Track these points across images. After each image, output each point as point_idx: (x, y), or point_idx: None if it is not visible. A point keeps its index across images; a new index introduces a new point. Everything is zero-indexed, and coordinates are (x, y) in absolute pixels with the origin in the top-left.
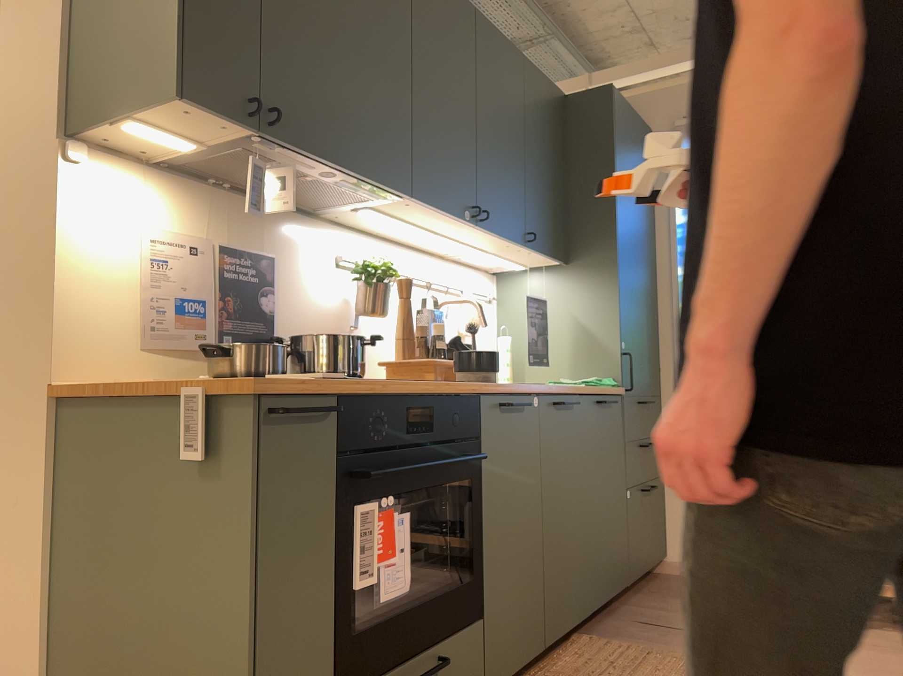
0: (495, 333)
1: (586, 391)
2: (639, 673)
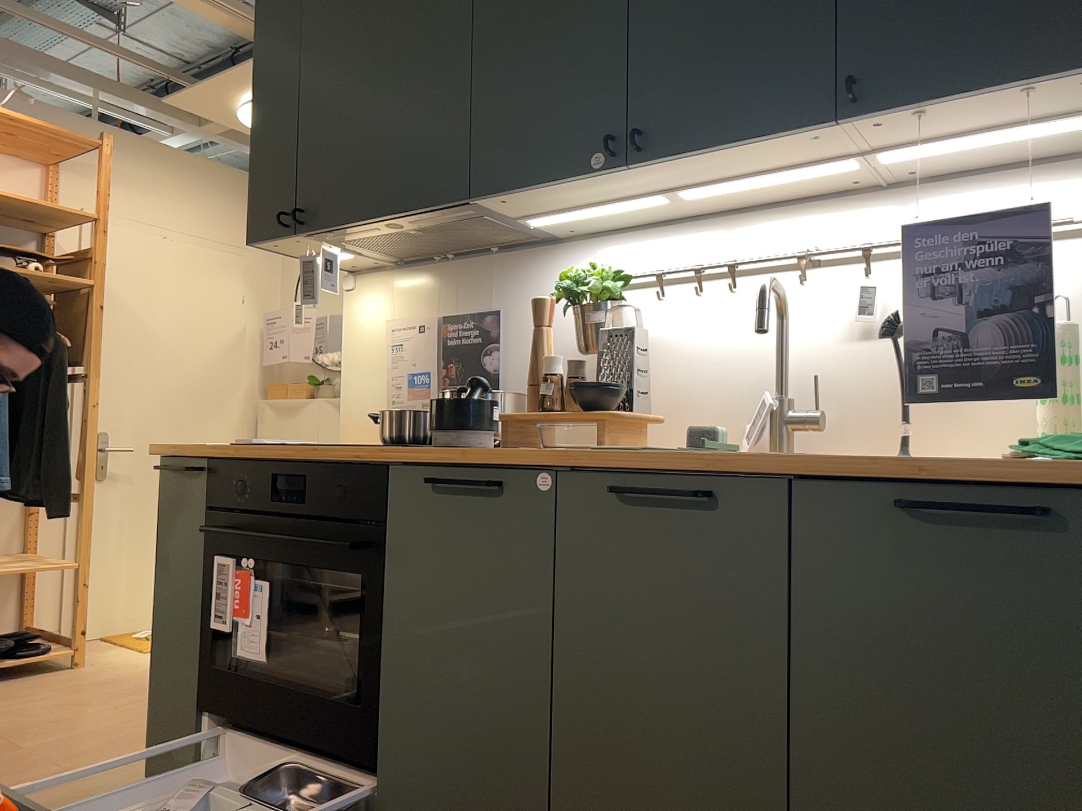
0: None
1: (775, 467)
2: None
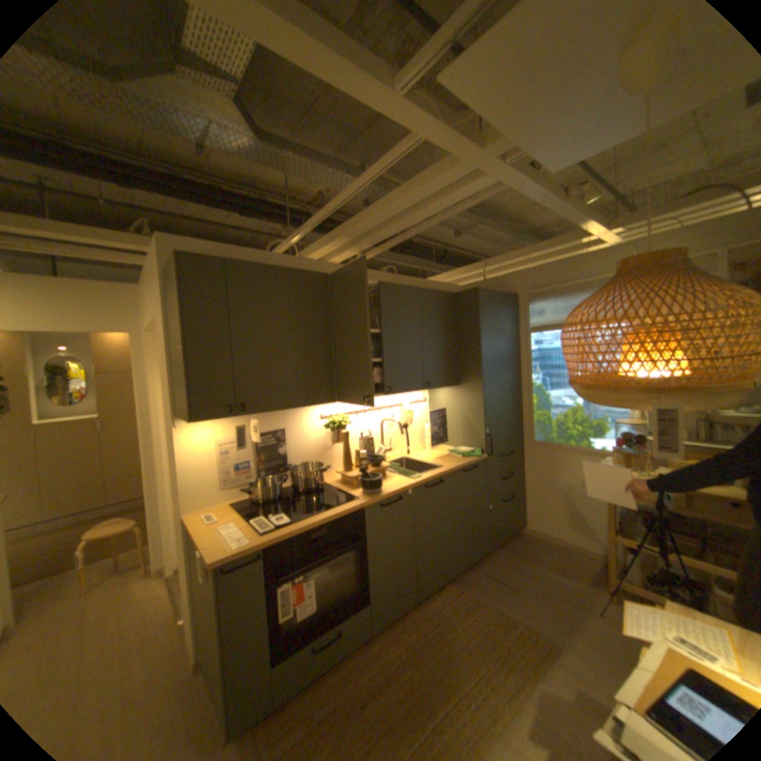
0: (424, 418)
1: (450, 471)
2: (465, 622)
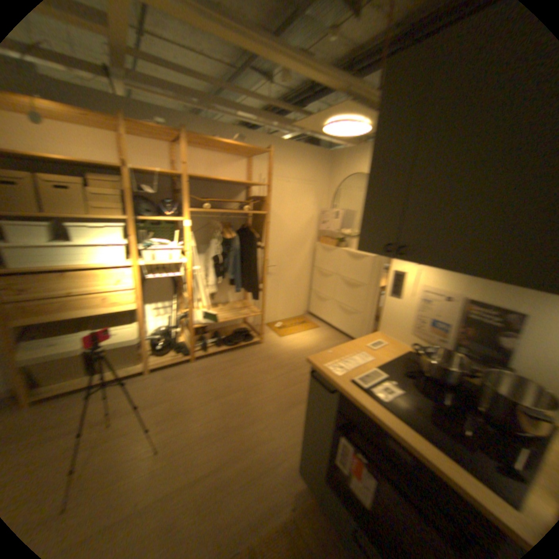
0: None
1: None
2: None
